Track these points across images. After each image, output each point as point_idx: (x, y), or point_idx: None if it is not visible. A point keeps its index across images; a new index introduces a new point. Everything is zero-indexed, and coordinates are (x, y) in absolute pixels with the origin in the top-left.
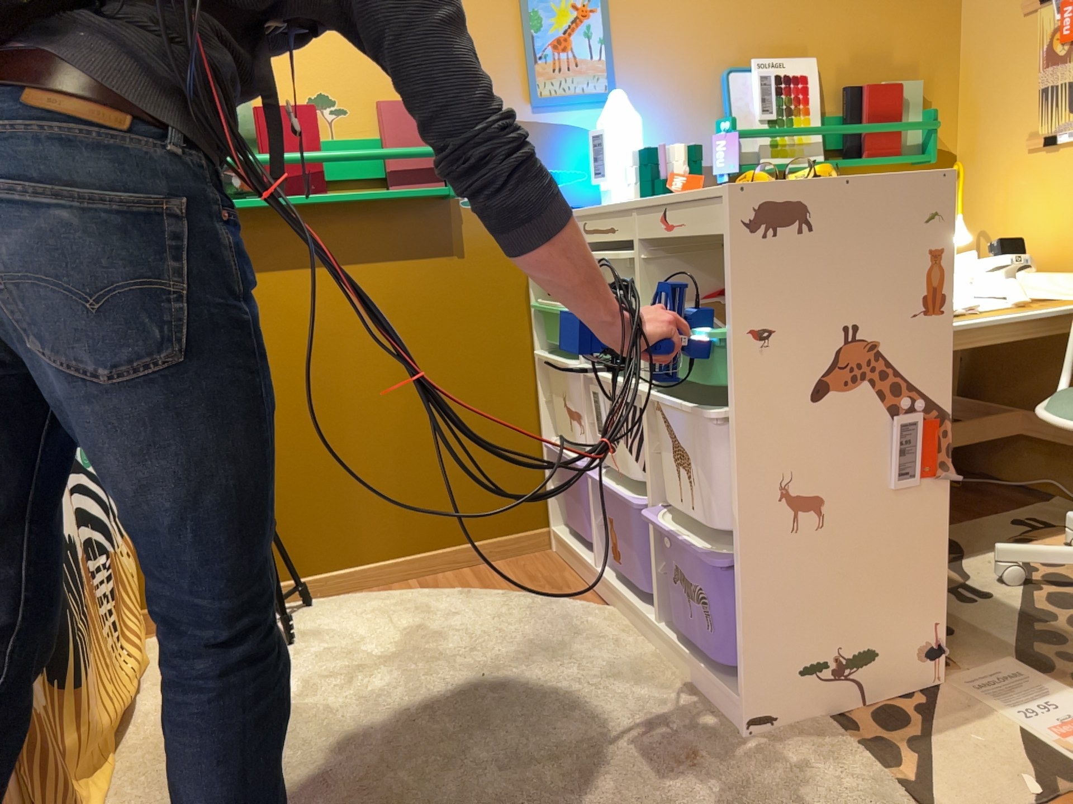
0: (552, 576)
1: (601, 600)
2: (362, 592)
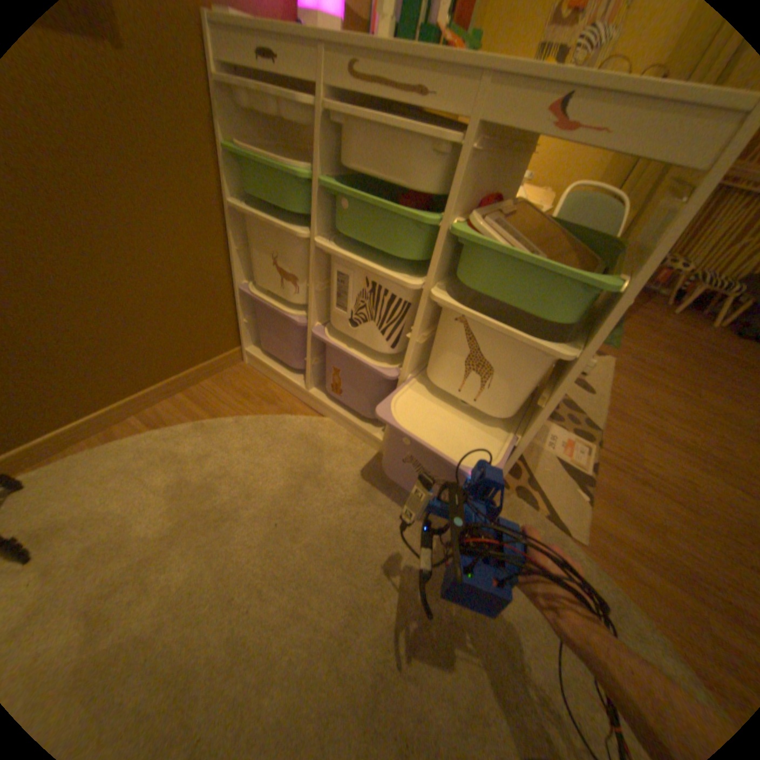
0: (261, 389)
1: (315, 409)
2: (86, 450)
